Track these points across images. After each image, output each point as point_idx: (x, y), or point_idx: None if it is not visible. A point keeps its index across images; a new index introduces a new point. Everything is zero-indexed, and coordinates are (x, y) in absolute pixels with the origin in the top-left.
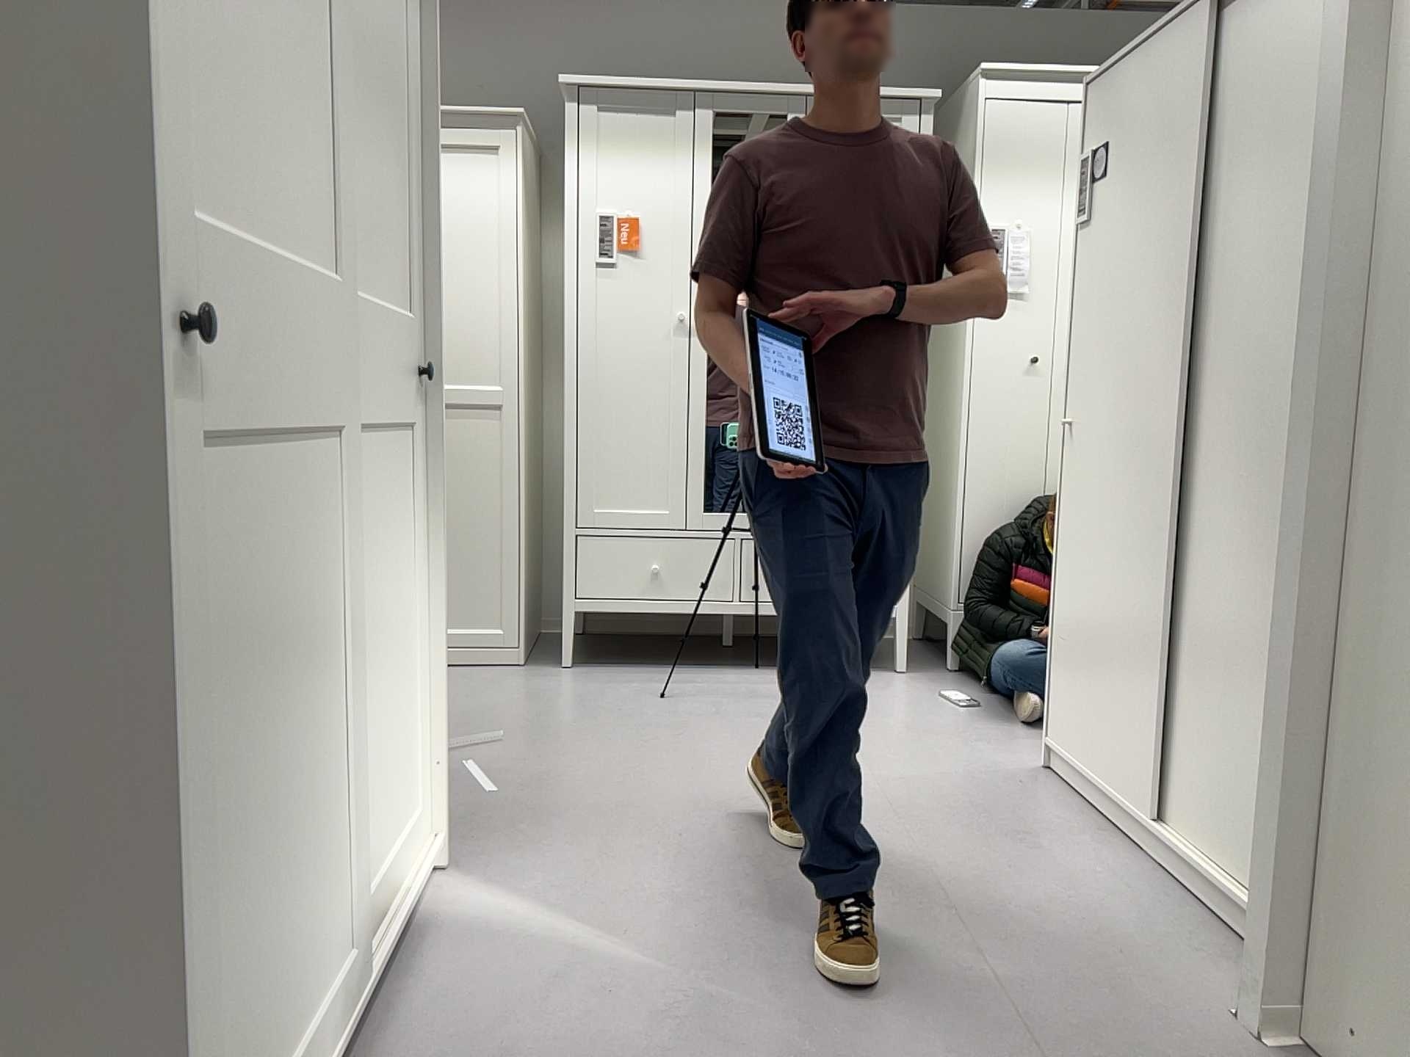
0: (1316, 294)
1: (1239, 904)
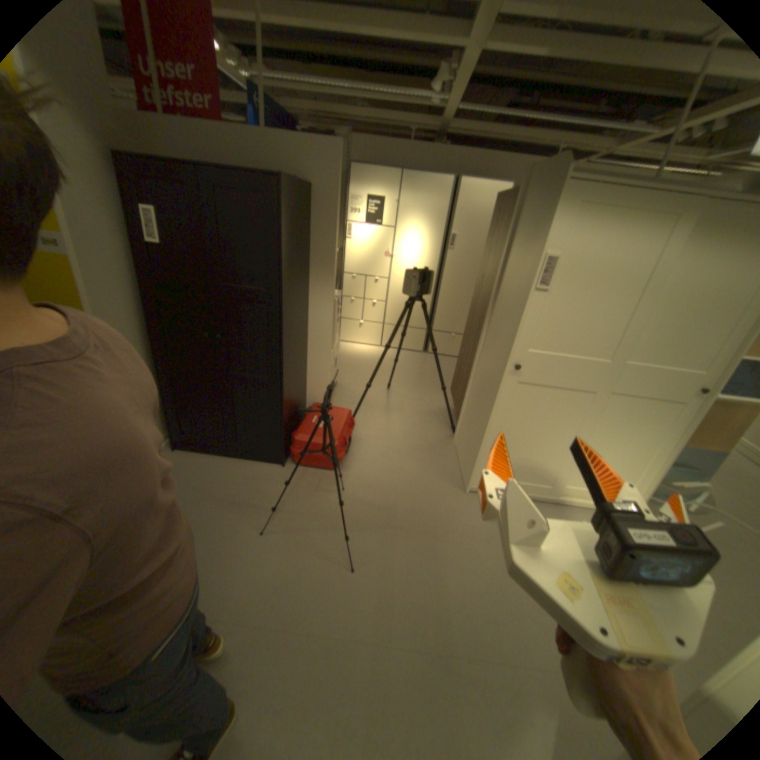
0: None
1: None
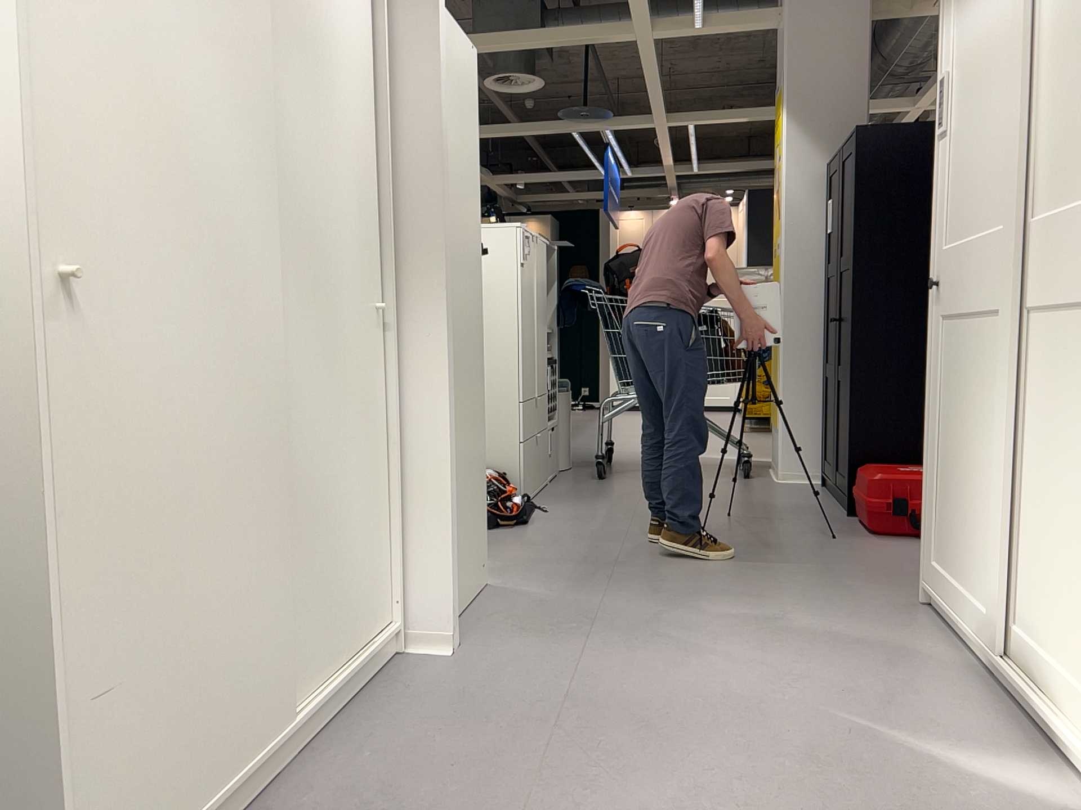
0: (447, 235)
1: (367, 657)
